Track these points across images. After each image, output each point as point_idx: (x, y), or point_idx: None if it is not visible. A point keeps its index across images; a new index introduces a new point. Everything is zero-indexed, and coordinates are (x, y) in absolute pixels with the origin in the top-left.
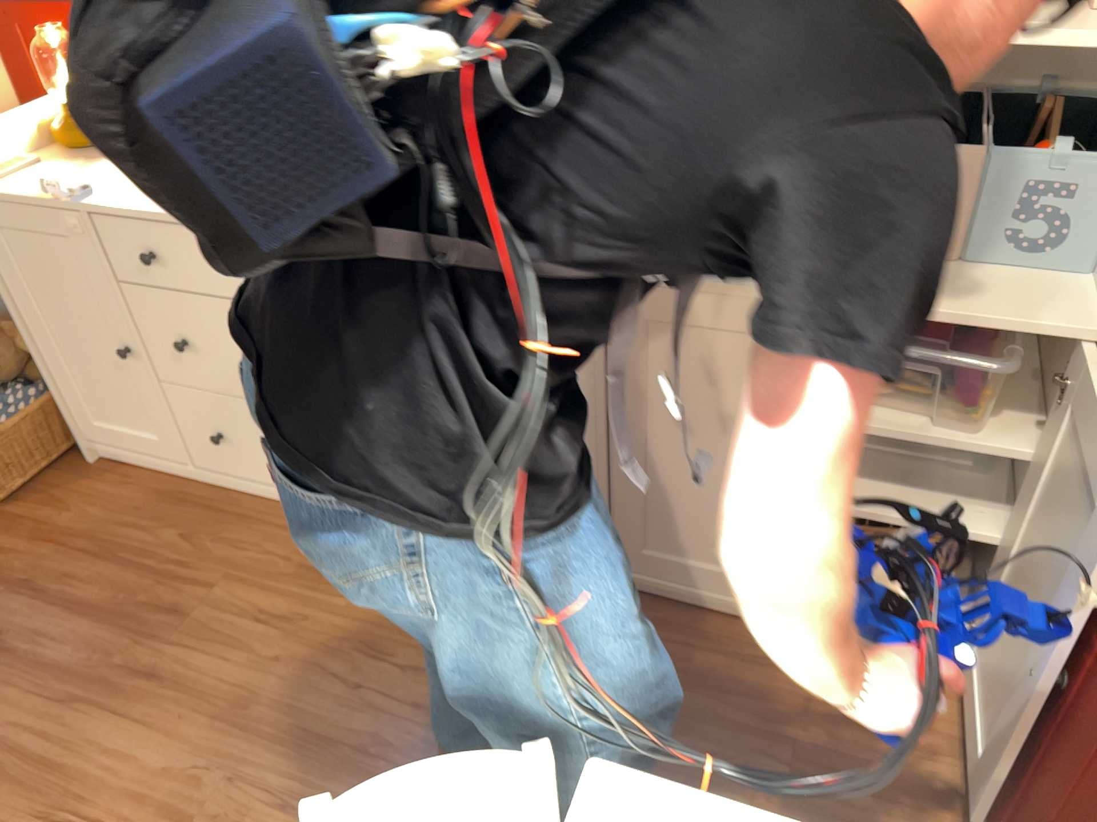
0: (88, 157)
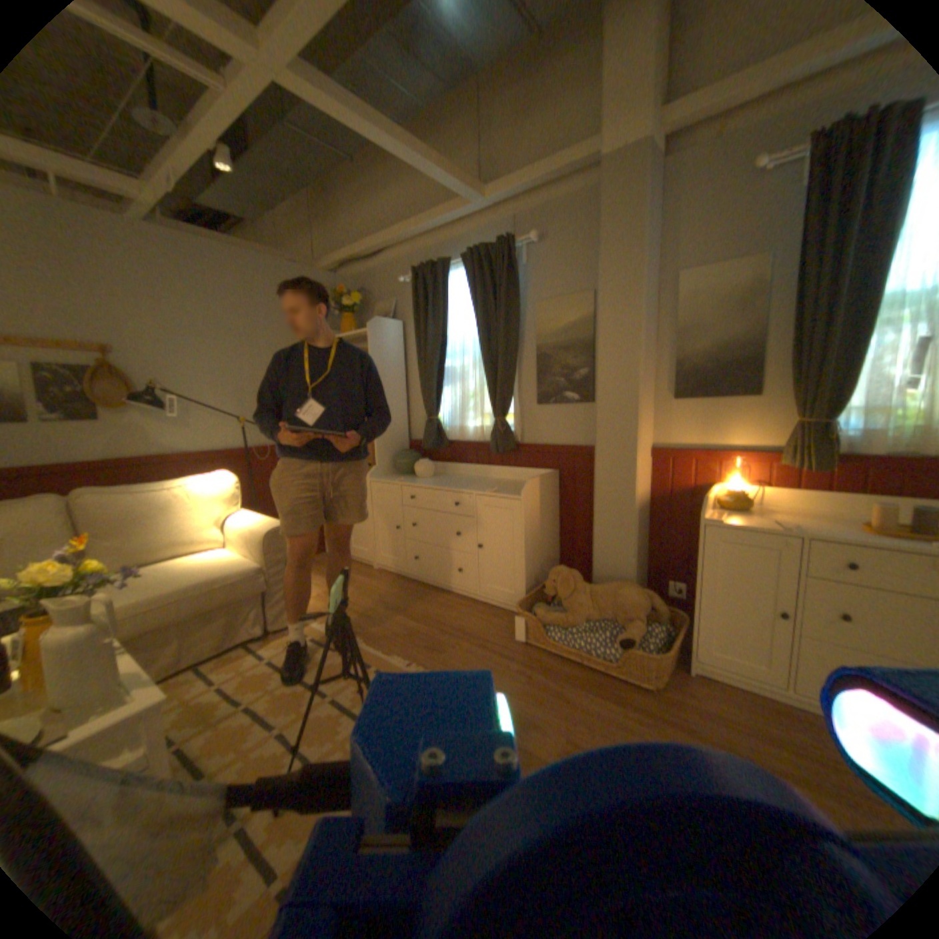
0: (735, 511)
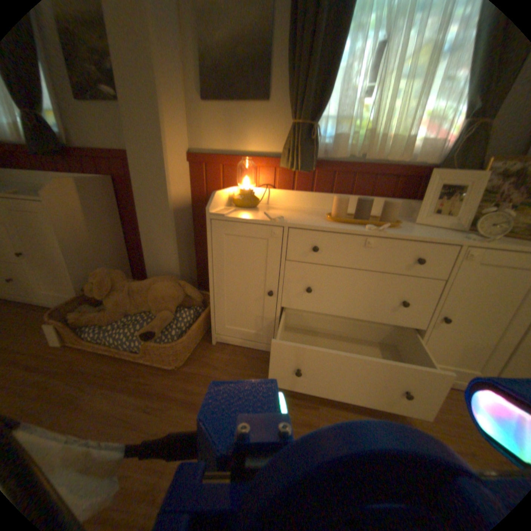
0: (245, 208)
